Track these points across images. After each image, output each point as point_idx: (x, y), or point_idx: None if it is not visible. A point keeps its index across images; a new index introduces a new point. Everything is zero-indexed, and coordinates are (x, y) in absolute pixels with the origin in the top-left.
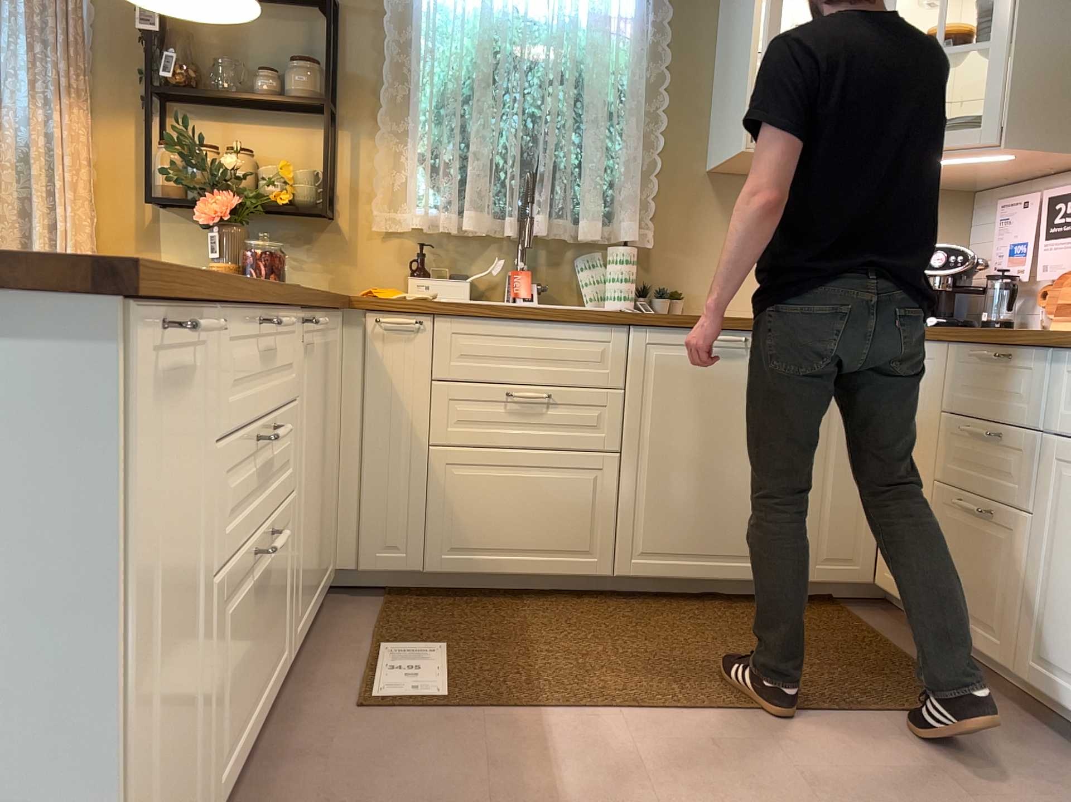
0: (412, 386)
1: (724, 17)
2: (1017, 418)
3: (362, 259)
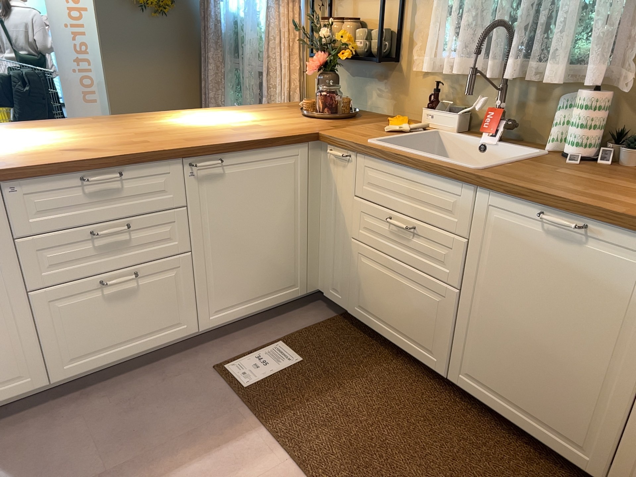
0: (346, 196)
1: None
2: None
3: (409, 91)
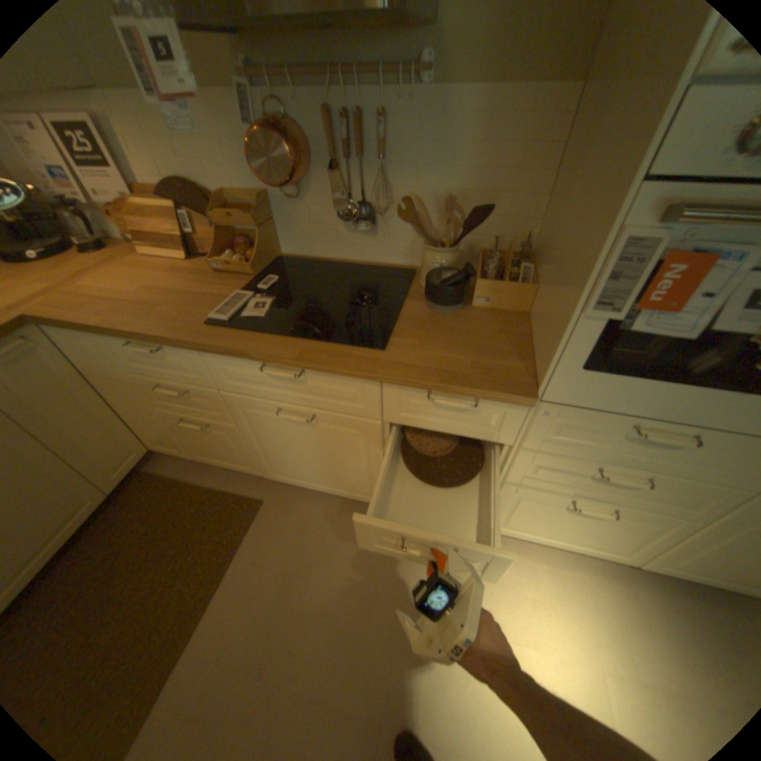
0: None
1: None
2: (192, 382)
3: None
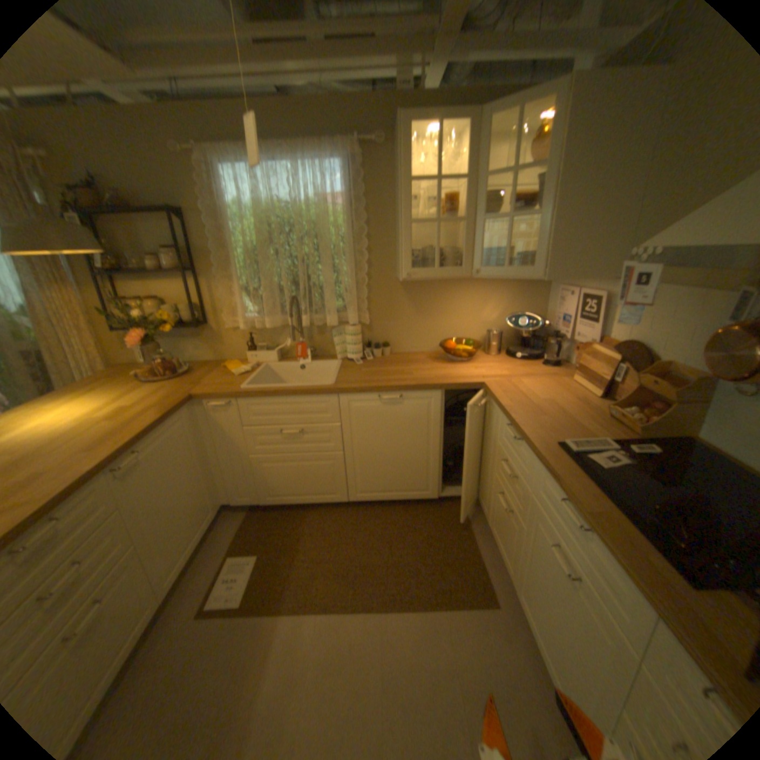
0: (234, 429)
1: (396, 184)
2: (523, 474)
3: (224, 341)
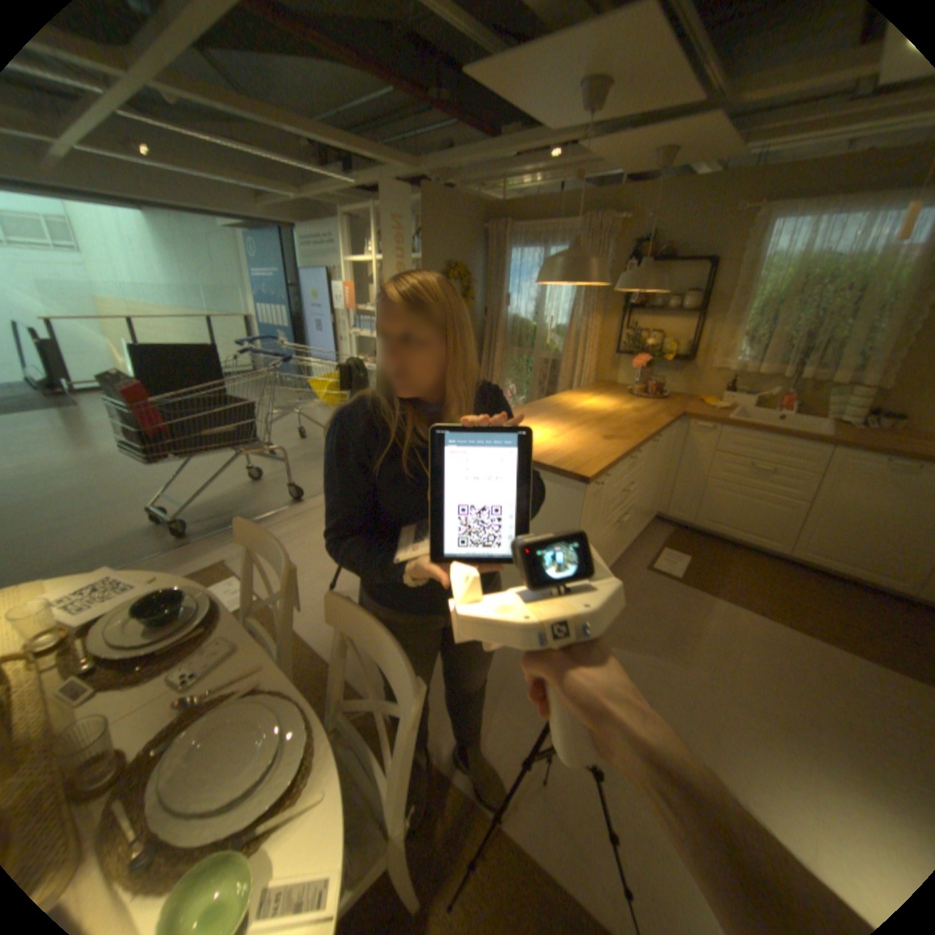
0: (705, 452)
1: None
2: None
3: (702, 379)
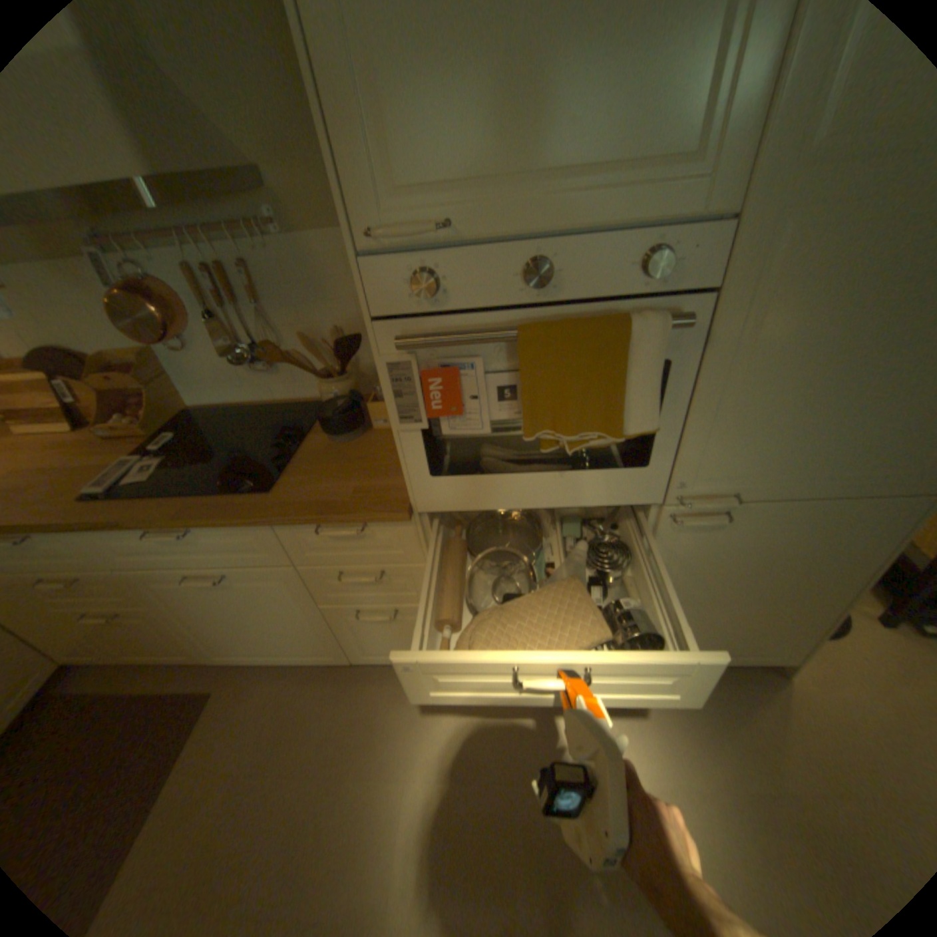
0: None
1: None
2: (77, 568)
3: None
